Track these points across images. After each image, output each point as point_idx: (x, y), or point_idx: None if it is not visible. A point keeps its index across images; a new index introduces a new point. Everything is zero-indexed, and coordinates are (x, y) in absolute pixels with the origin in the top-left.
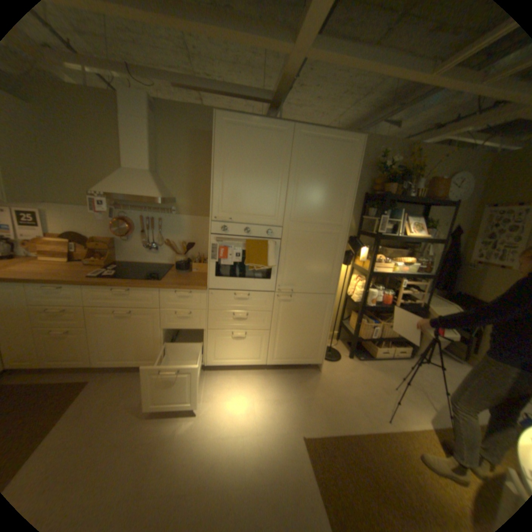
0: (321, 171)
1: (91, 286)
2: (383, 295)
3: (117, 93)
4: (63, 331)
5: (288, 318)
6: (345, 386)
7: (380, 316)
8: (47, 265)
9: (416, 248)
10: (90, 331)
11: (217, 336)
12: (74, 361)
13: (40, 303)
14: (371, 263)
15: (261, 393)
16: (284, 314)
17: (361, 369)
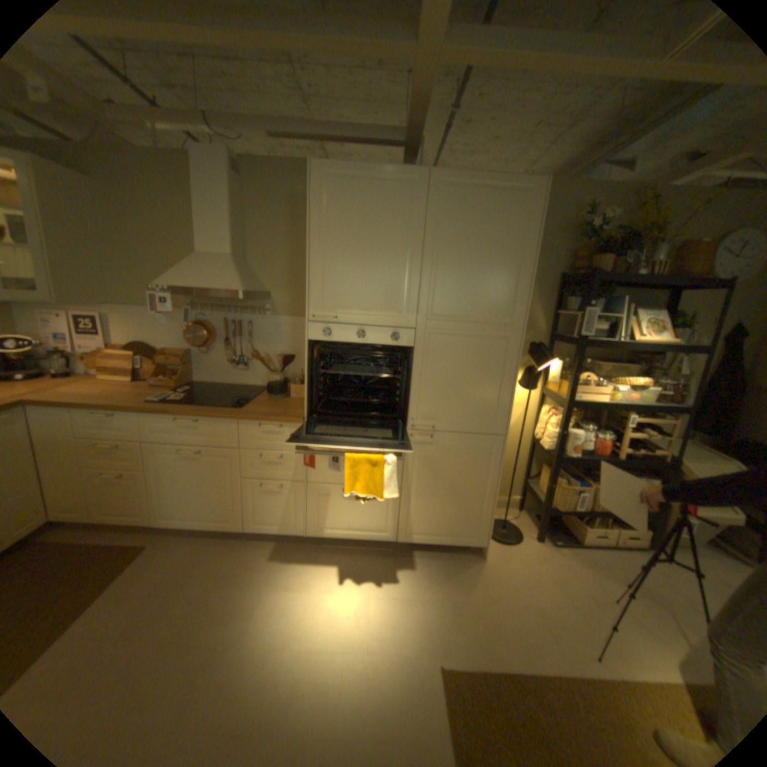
0: (475, 239)
1: (150, 415)
2: (596, 440)
3: (190, 152)
4: (117, 475)
5: (430, 472)
6: (525, 588)
7: (593, 475)
8: (105, 387)
9: (657, 362)
10: (150, 477)
11: (322, 494)
12: (131, 517)
13: (89, 436)
14: (571, 386)
15: (384, 587)
16: (422, 464)
17: (556, 562)
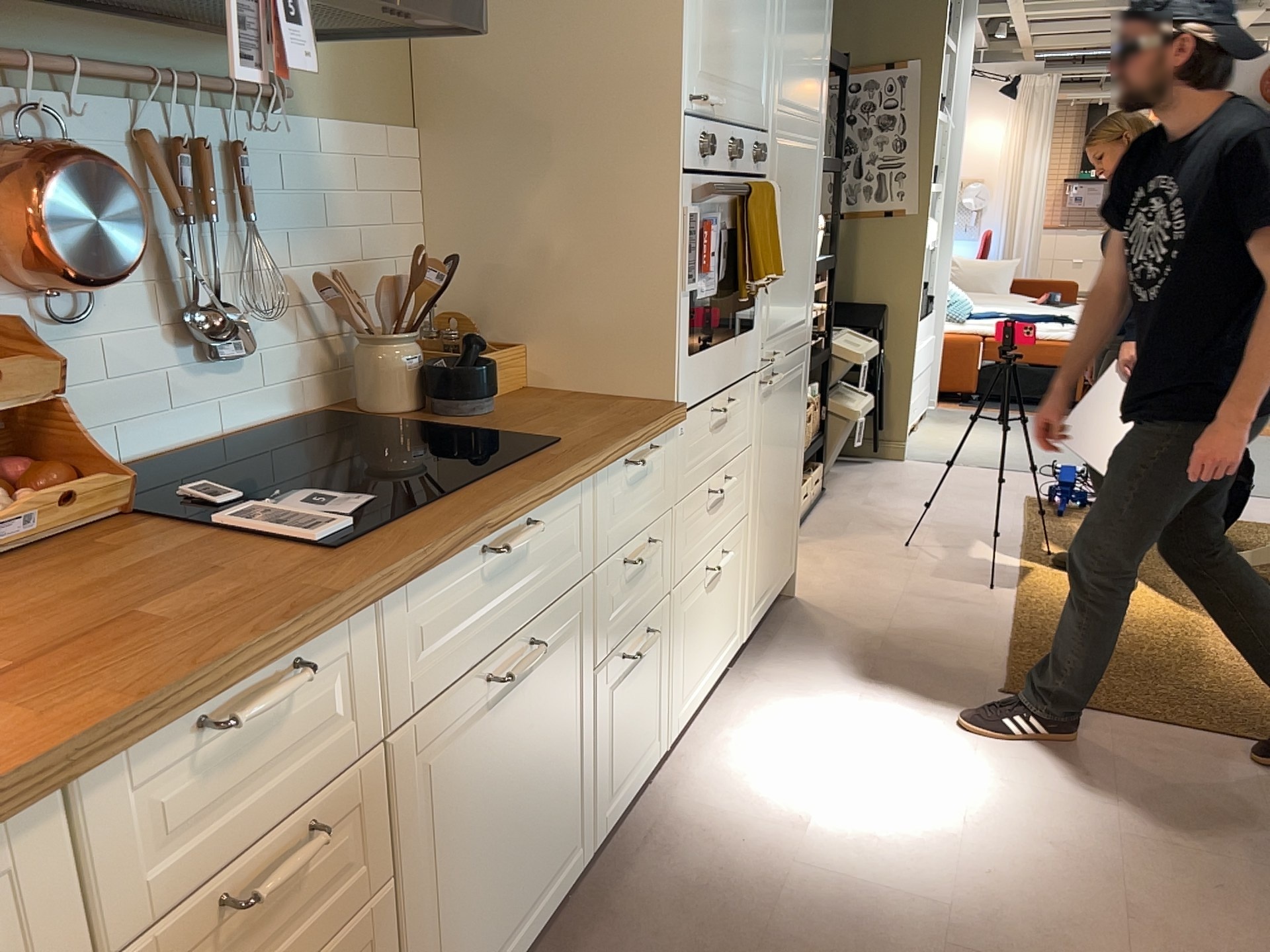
0: None
1: (430, 568)
2: None
3: None
4: None
5: (771, 453)
6: (863, 588)
7: None
8: None
9: None
10: (409, 875)
11: (687, 604)
12: None
13: (175, 879)
14: None
15: (825, 704)
16: (767, 441)
17: (819, 550)
